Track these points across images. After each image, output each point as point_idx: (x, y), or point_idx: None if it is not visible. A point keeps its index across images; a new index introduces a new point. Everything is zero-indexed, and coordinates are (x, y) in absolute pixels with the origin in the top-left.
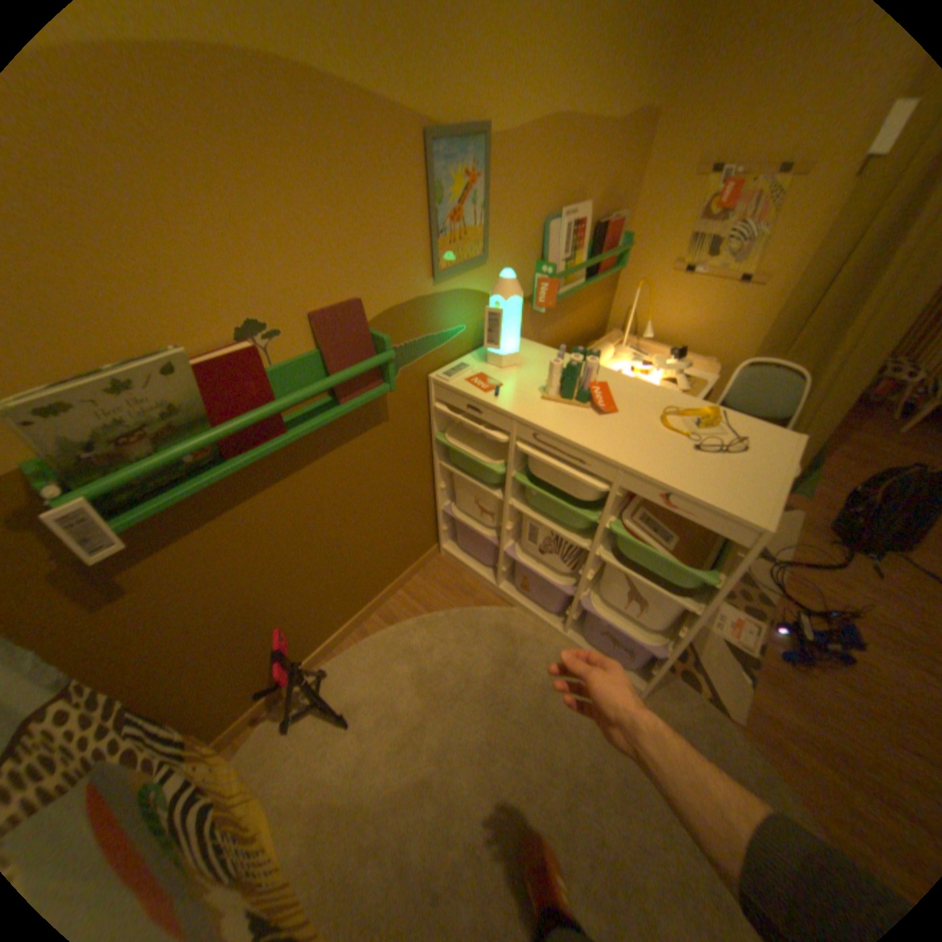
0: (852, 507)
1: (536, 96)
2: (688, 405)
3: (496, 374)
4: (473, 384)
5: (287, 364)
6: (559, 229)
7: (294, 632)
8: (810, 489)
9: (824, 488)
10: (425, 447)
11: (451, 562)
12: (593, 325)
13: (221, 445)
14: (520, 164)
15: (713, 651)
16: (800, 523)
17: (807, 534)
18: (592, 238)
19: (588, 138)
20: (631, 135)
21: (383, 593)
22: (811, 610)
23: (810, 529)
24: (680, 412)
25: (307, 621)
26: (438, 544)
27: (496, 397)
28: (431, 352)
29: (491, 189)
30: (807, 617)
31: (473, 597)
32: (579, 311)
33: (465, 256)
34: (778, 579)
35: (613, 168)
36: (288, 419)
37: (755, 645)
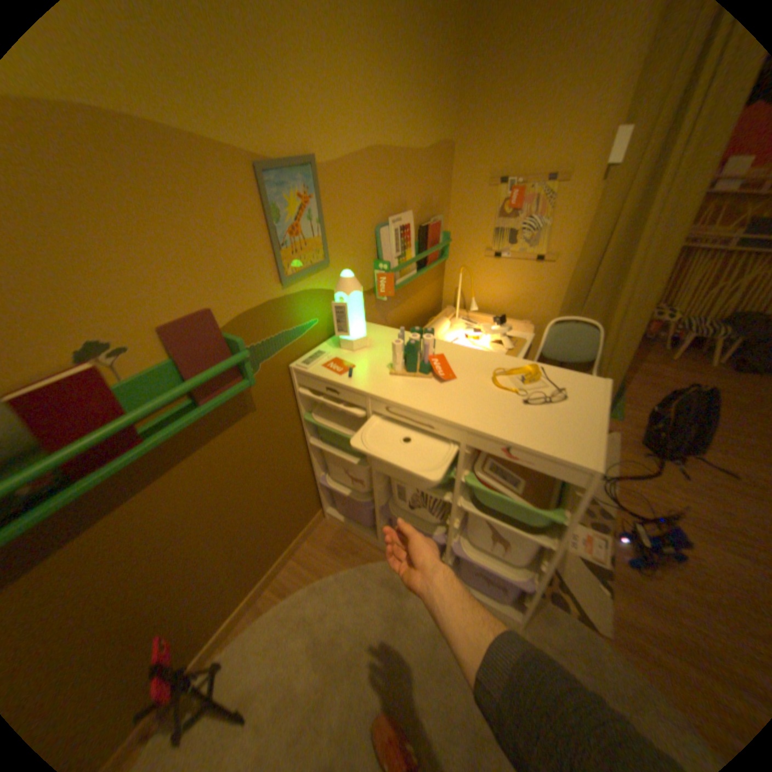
0: (653, 423)
1: (351, 134)
2: (513, 365)
3: (349, 356)
4: (329, 368)
5: (139, 375)
6: (388, 233)
7: (181, 628)
8: (619, 413)
9: (629, 411)
10: (296, 426)
11: (335, 523)
12: (430, 304)
13: (66, 466)
14: (346, 186)
15: (572, 570)
16: (618, 443)
17: (625, 451)
18: (417, 238)
19: (401, 164)
20: (435, 160)
21: (273, 567)
22: (642, 516)
23: (627, 447)
24: (507, 371)
25: (194, 614)
26: (321, 509)
27: (350, 377)
28: (289, 344)
29: (324, 207)
30: (640, 523)
31: (359, 554)
32: (416, 294)
33: (308, 261)
34: (611, 494)
35: (425, 185)
36: (146, 426)
37: (605, 557)
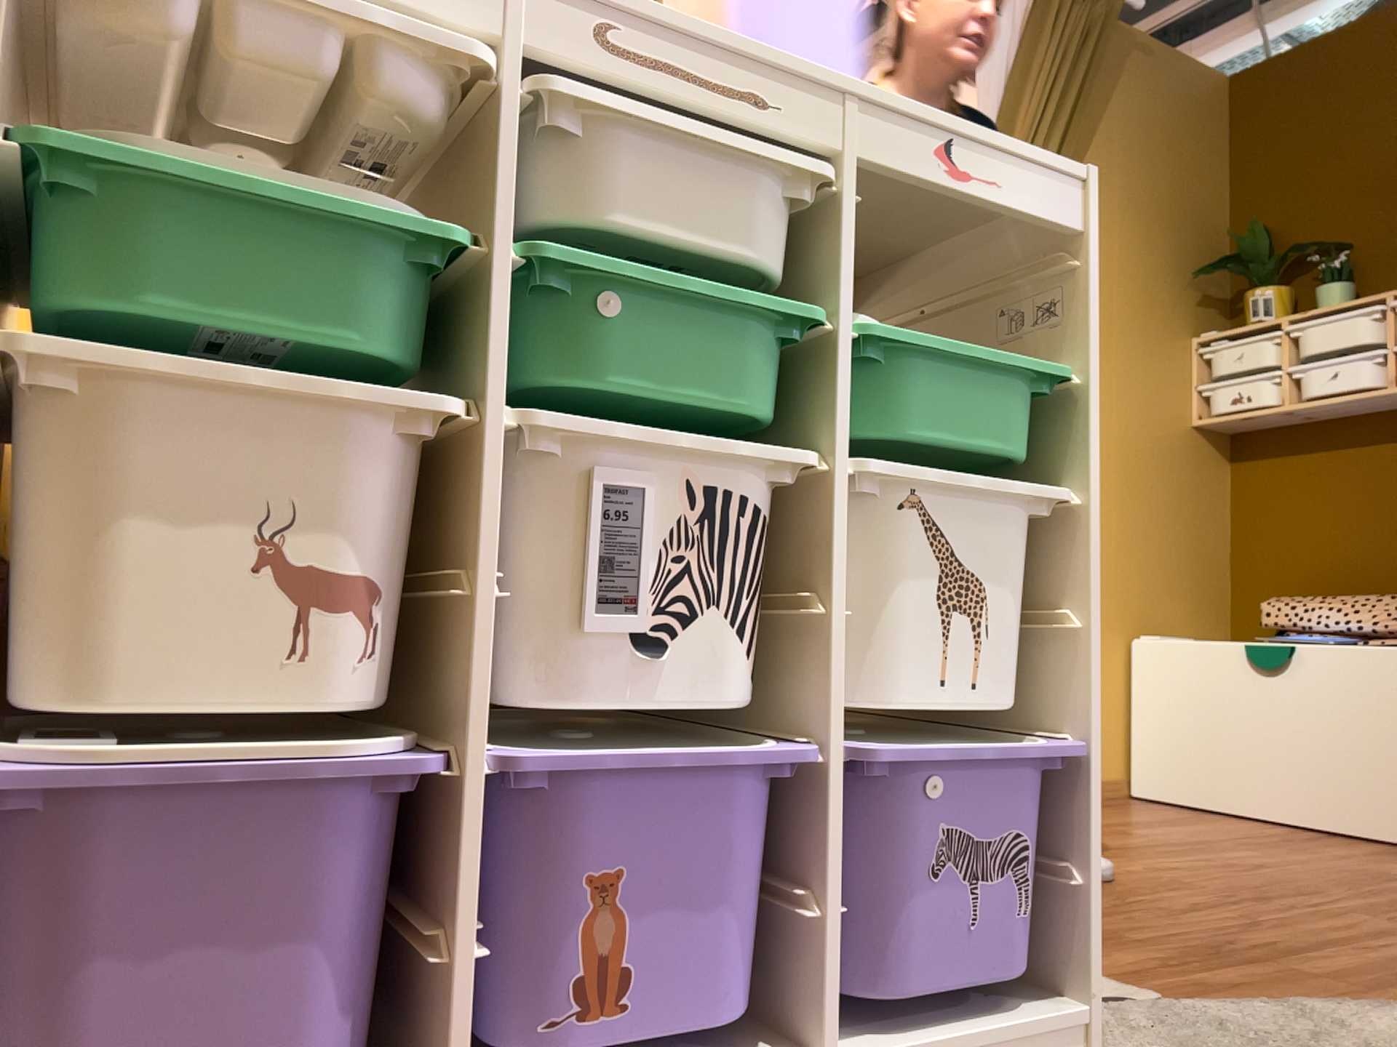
0: None
1: None
2: None
3: None
4: None
5: None
6: None
7: None
8: None
9: None
10: None
11: None
12: None
13: None
14: None
15: None
16: None
17: None
18: None
19: None
20: None
21: None
22: None
23: None
24: None
25: None
26: None
27: None
28: None
29: None
30: None
31: None
32: None
33: None
34: None
35: None
36: None
37: None
